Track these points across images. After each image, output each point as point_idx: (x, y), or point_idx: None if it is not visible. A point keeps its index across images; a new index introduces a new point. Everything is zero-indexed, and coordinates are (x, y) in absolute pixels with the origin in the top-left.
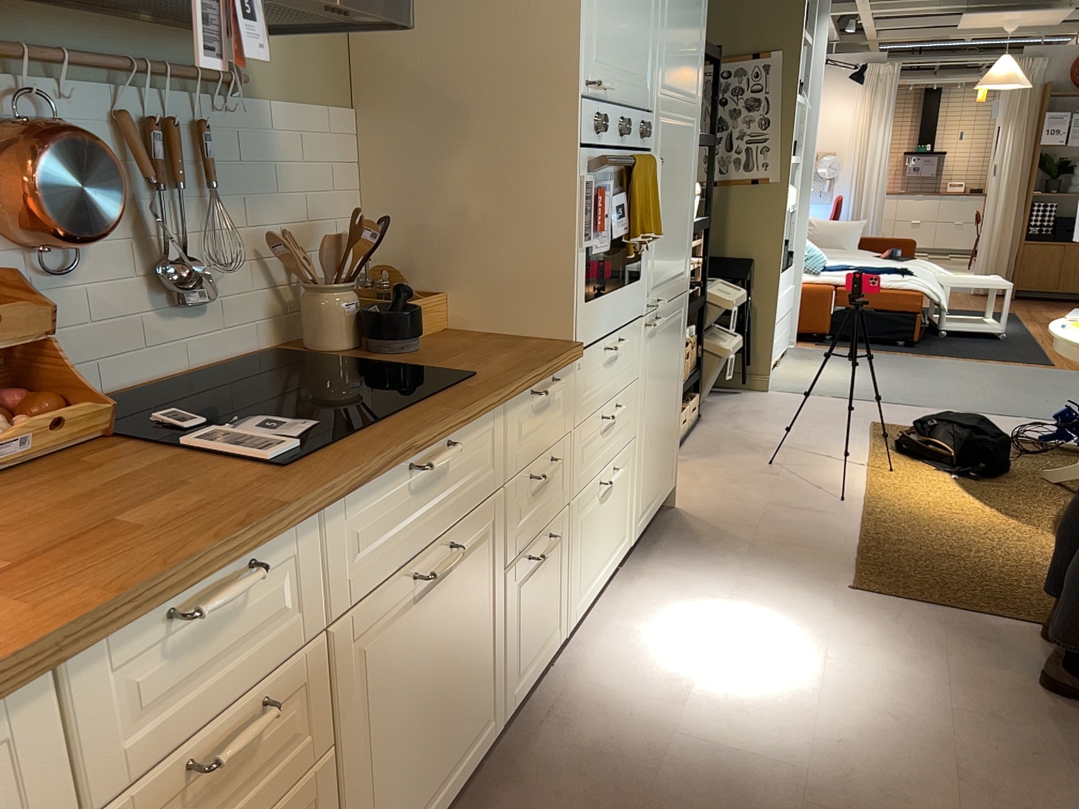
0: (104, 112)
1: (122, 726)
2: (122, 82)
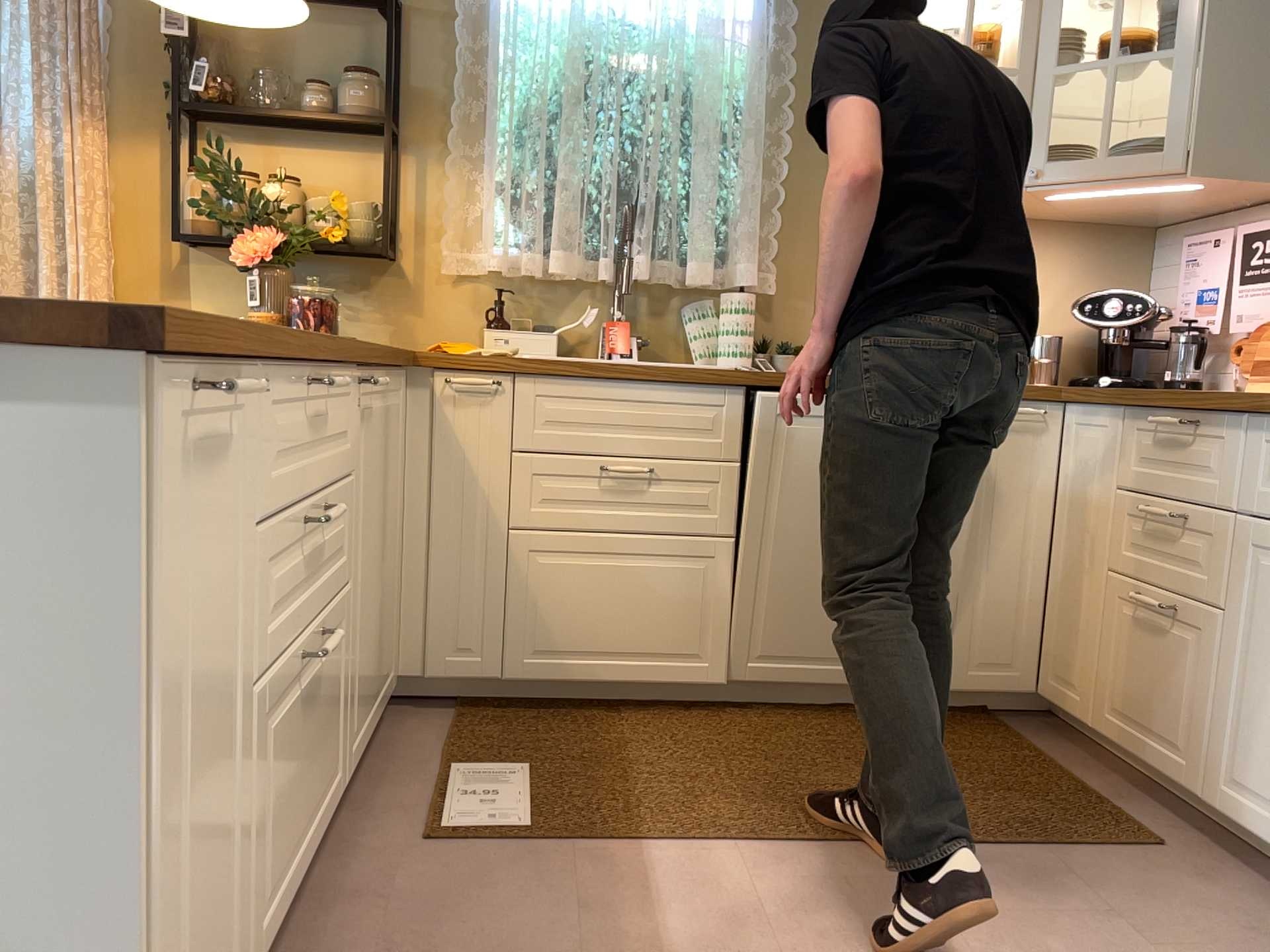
0: None
1: (1140, 459)
2: None
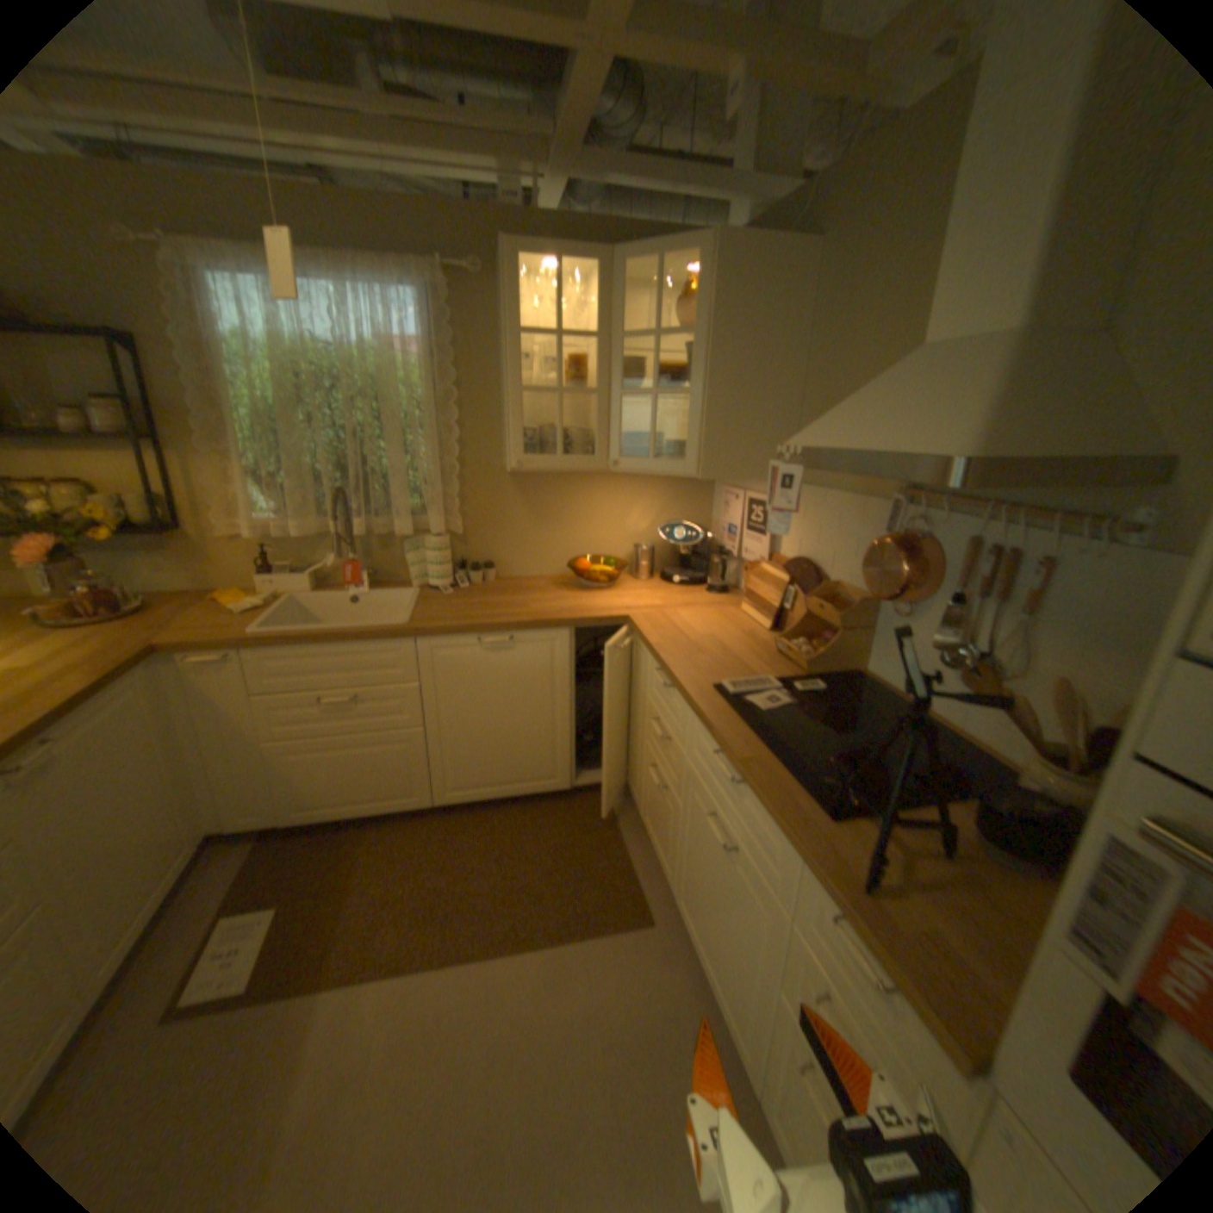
0: (970, 536)
1: (655, 685)
2: (998, 518)
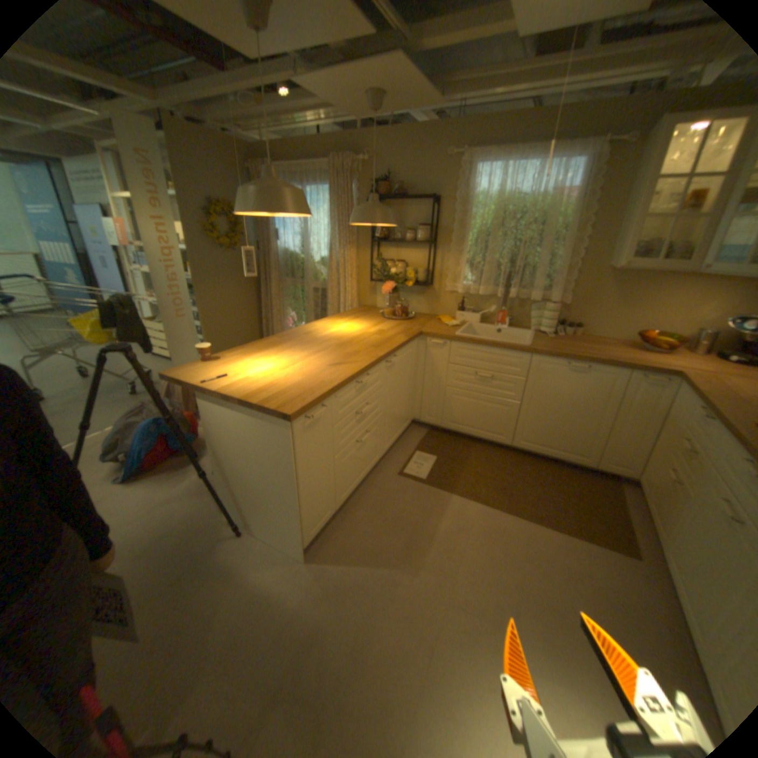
0: None
1: (694, 419)
2: None
